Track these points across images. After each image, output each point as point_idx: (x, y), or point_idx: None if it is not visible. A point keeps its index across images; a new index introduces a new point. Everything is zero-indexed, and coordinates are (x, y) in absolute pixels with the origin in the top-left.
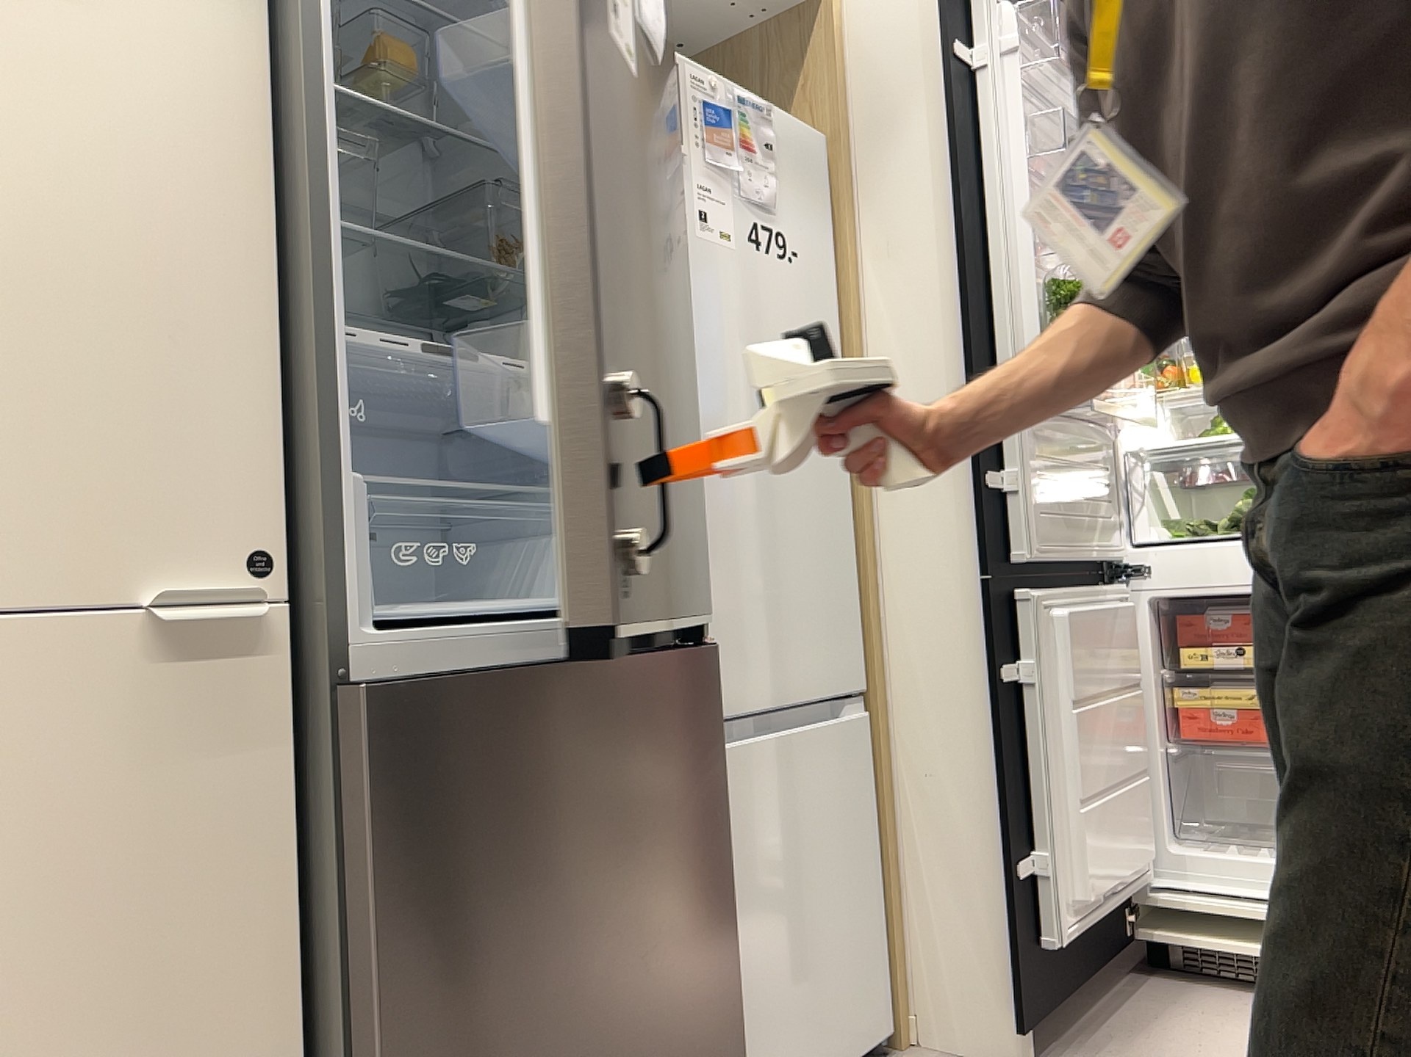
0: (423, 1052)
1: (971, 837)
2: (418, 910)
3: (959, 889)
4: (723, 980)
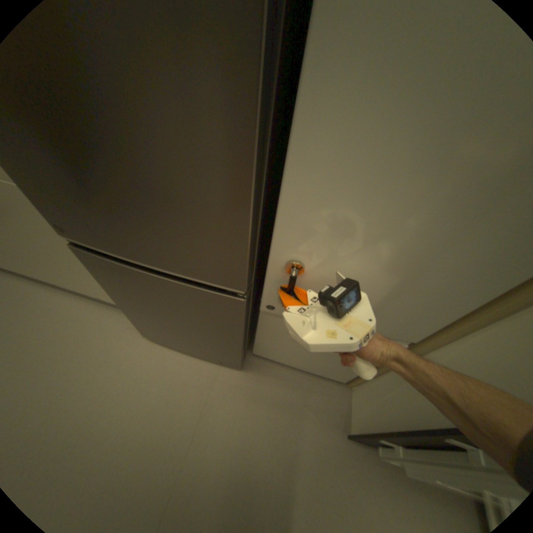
0: (128, 308)
1: (393, 410)
2: (115, 290)
3: (380, 404)
4: (235, 348)
